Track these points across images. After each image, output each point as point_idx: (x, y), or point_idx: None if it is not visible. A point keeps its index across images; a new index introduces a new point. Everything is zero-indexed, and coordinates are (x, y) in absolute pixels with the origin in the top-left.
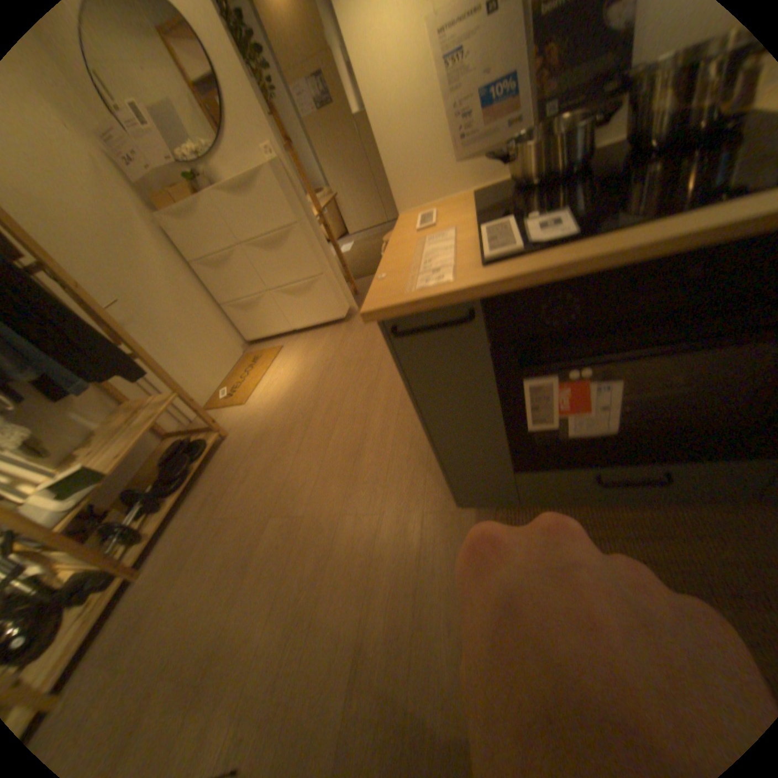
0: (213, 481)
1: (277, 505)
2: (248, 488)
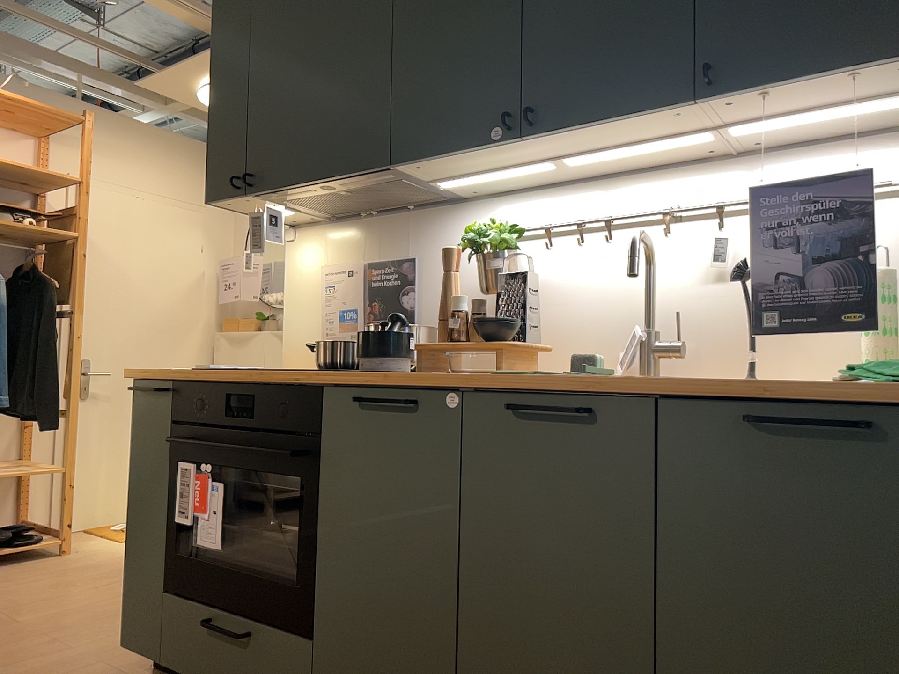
0: (0, 573)
1: (14, 608)
2: (15, 590)
